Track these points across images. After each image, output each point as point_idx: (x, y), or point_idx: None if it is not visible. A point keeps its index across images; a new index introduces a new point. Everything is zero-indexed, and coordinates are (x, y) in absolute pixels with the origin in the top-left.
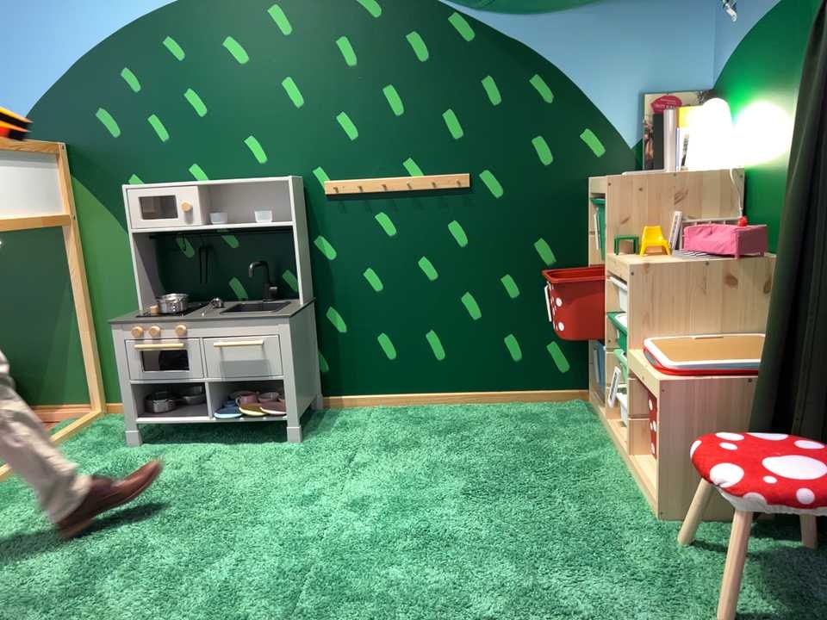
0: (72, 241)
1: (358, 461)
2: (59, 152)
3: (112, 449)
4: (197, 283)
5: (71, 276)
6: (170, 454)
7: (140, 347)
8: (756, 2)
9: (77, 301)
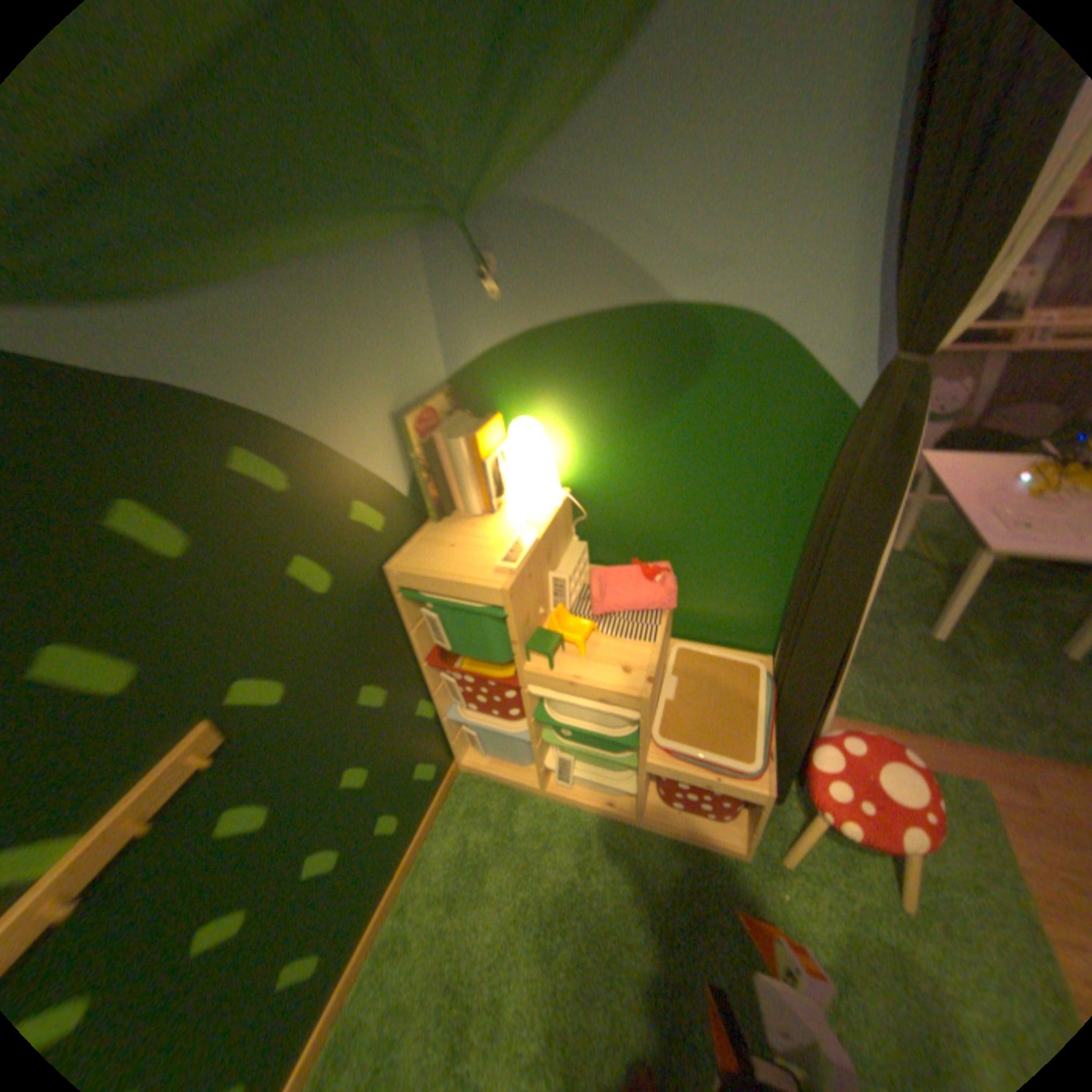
0: None
1: None
2: None
3: None
4: None
5: None
6: None
7: None
8: (561, 288)
9: None
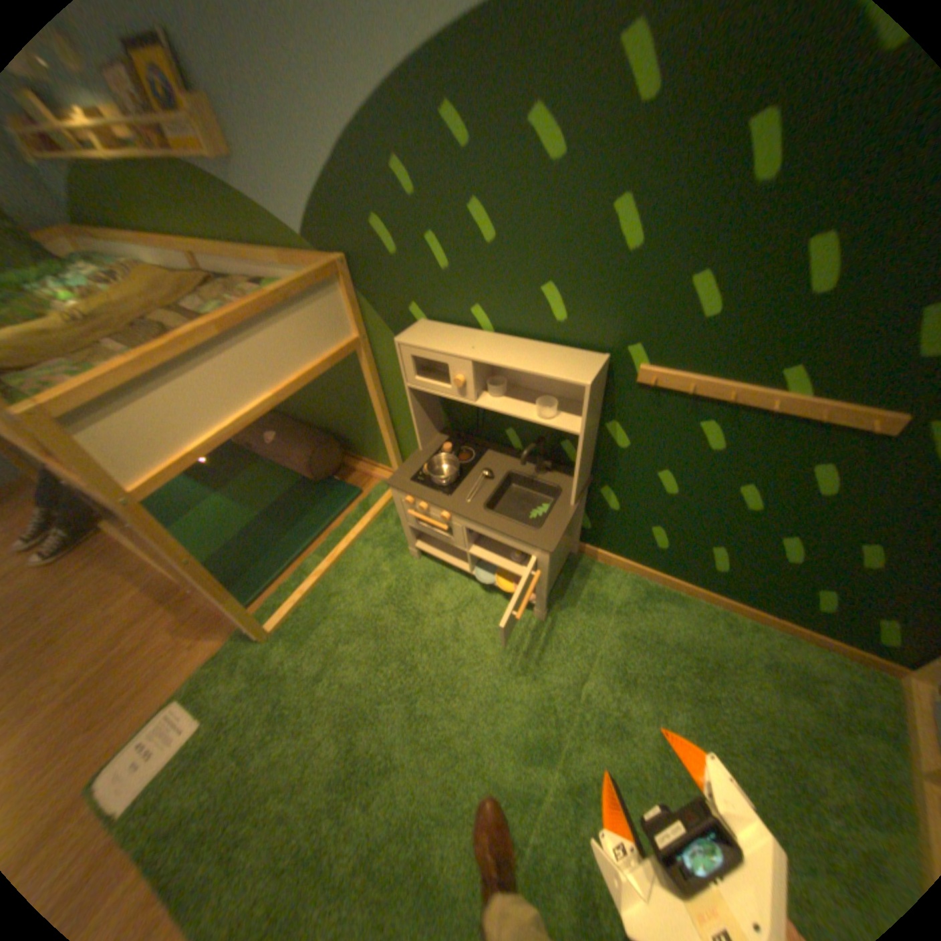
0: (365, 362)
1: (591, 692)
2: (338, 273)
3: (400, 554)
4: (476, 424)
5: (371, 383)
6: (439, 584)
7: (413, 516)
8: None
9: (377, 411)
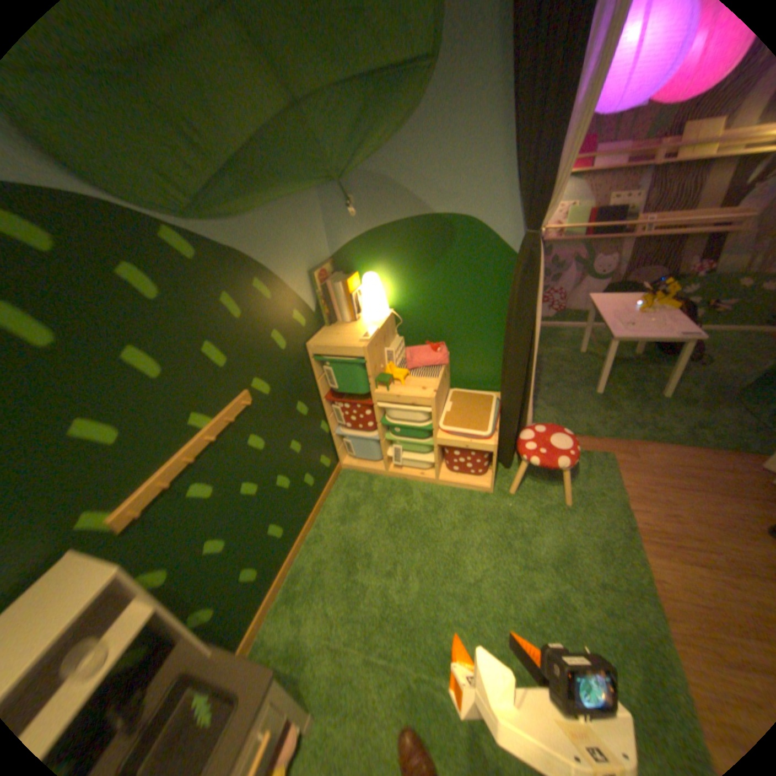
0: None
1: (374, 651)
2: None
3: None
4: None
5: None
6: None
7: None
8: (383, 210)
9: None
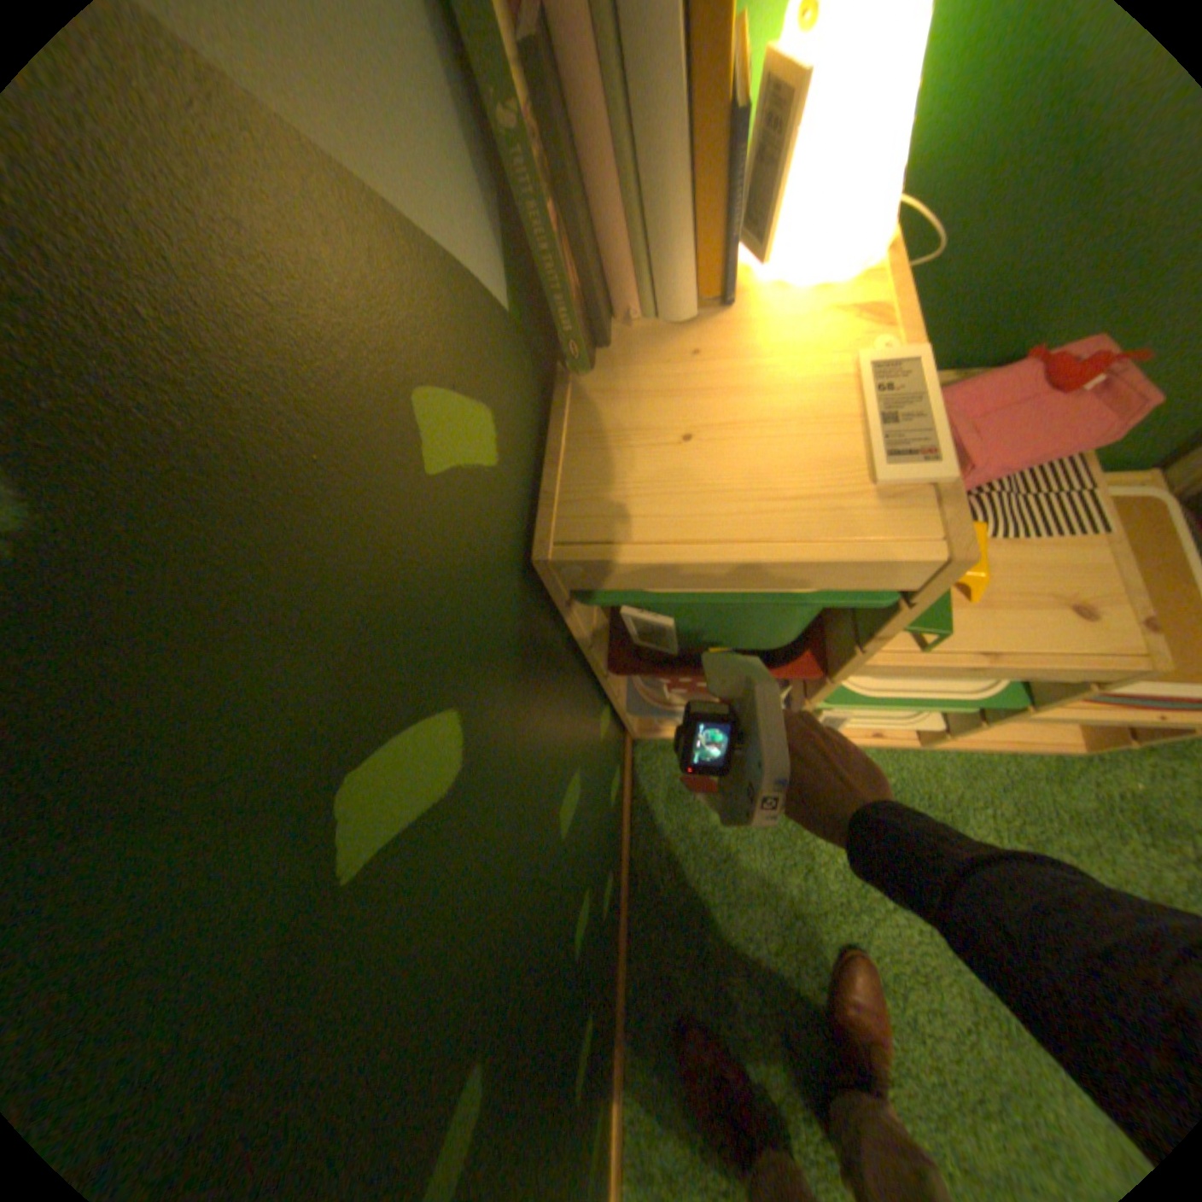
0: None
1: None
2: None
3: None
4: None
5: None
6: None
7: None
8: None
9: None
